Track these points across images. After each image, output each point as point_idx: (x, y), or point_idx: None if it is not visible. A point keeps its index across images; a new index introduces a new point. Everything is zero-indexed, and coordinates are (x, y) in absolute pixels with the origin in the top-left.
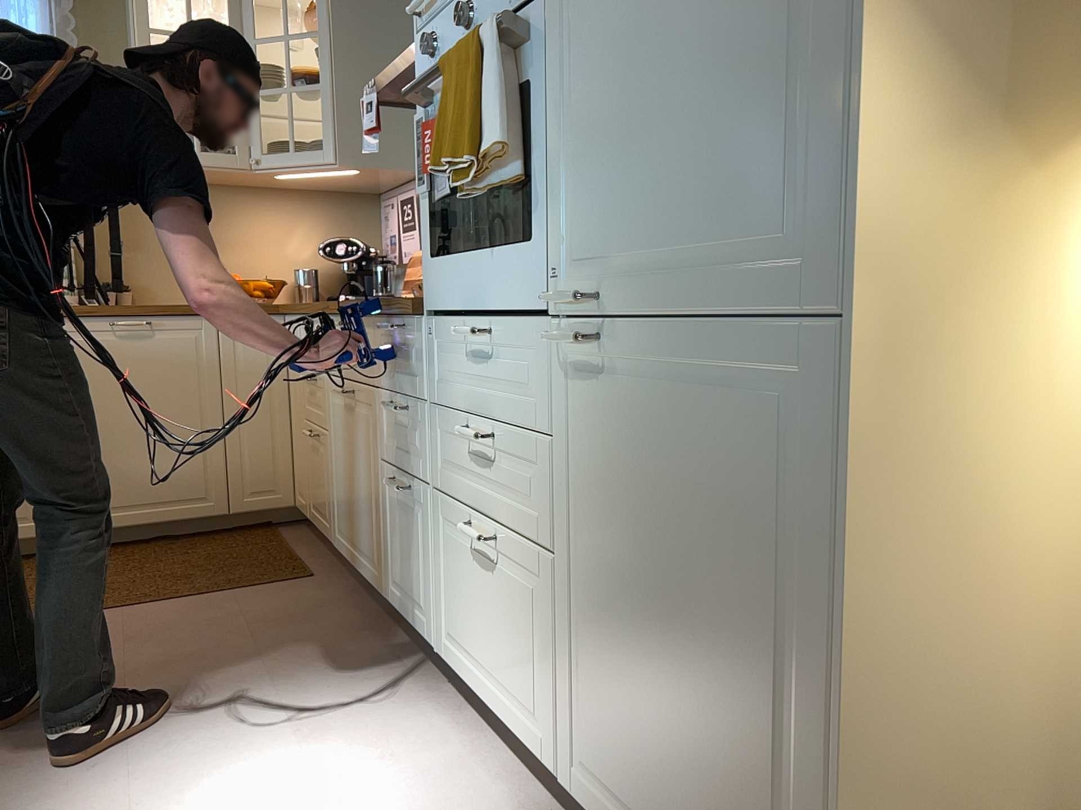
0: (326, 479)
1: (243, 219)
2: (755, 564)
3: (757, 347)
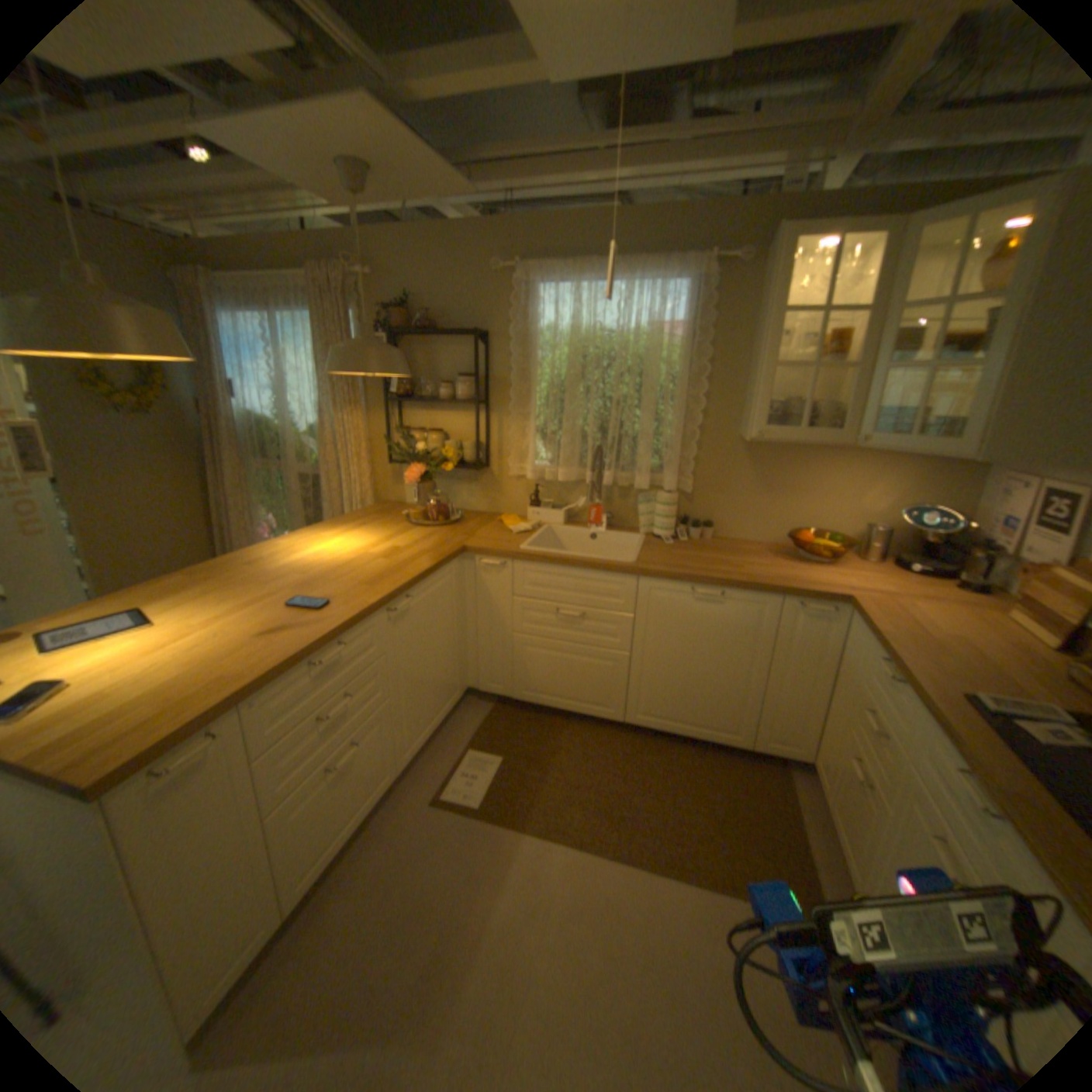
0: (873, 843)
1: (826, 472)
2: None
3: None
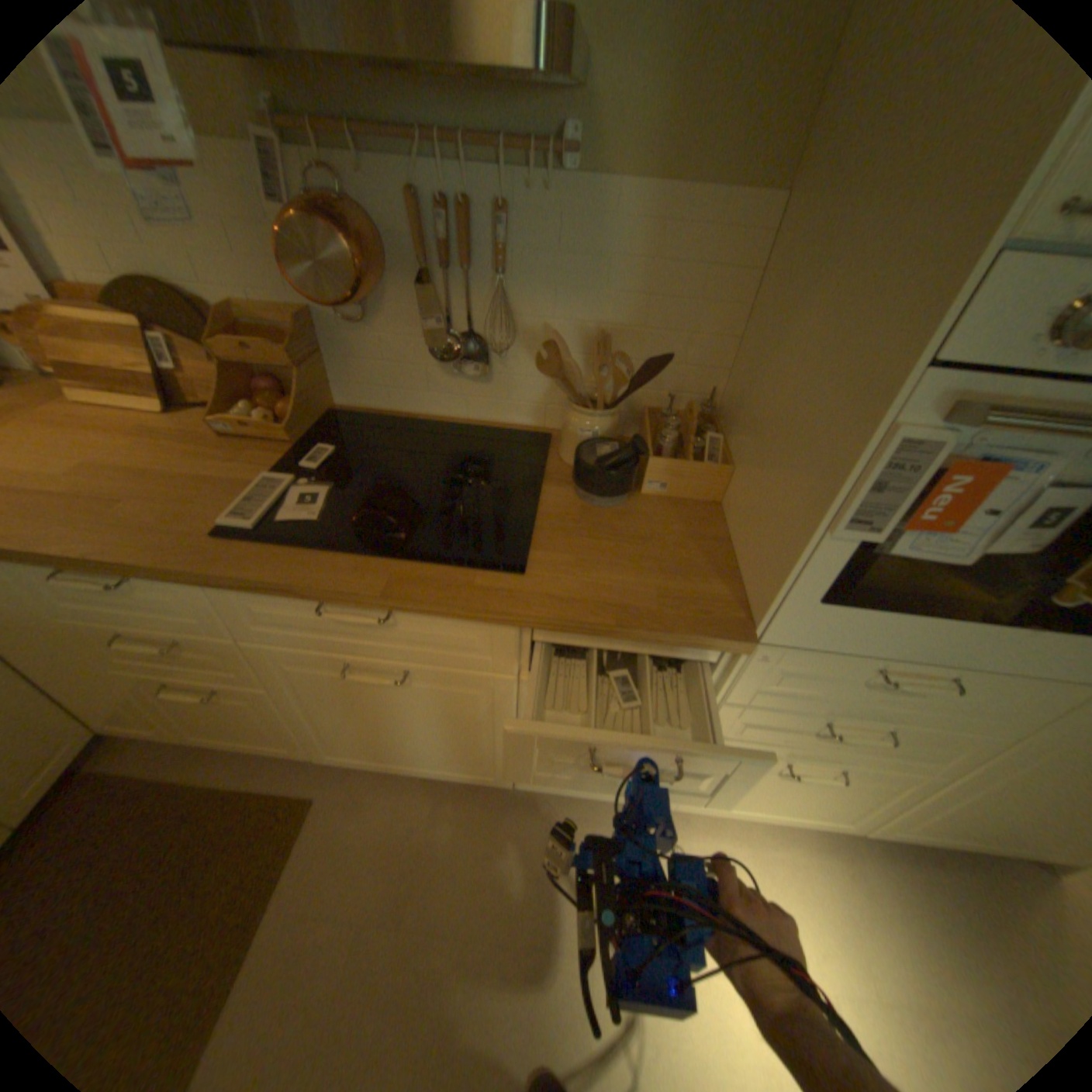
0: (265, 722)
1: None
2: None
3: None
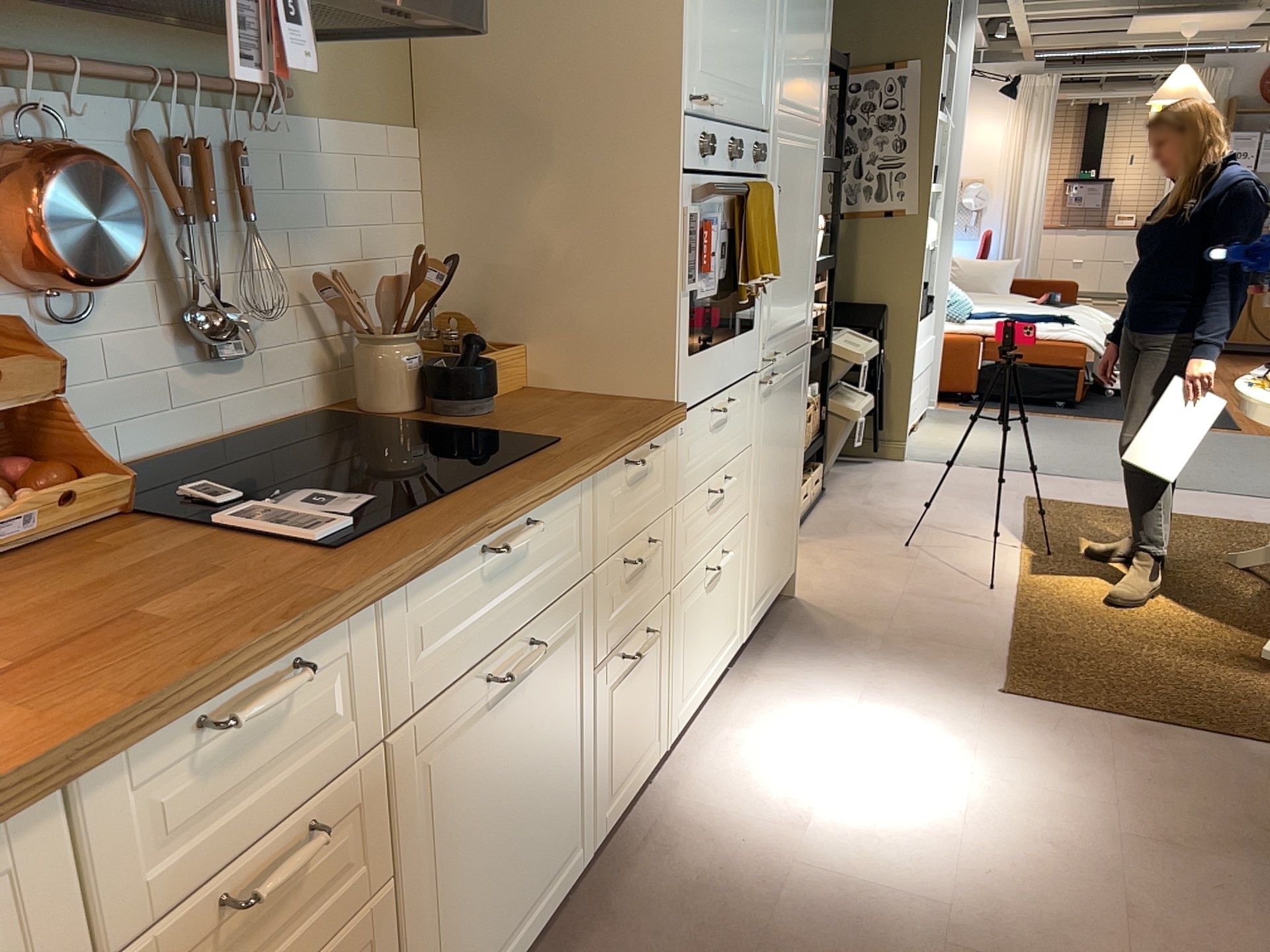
0: None
1: None
2: (793, 433)
3: (798, 358)
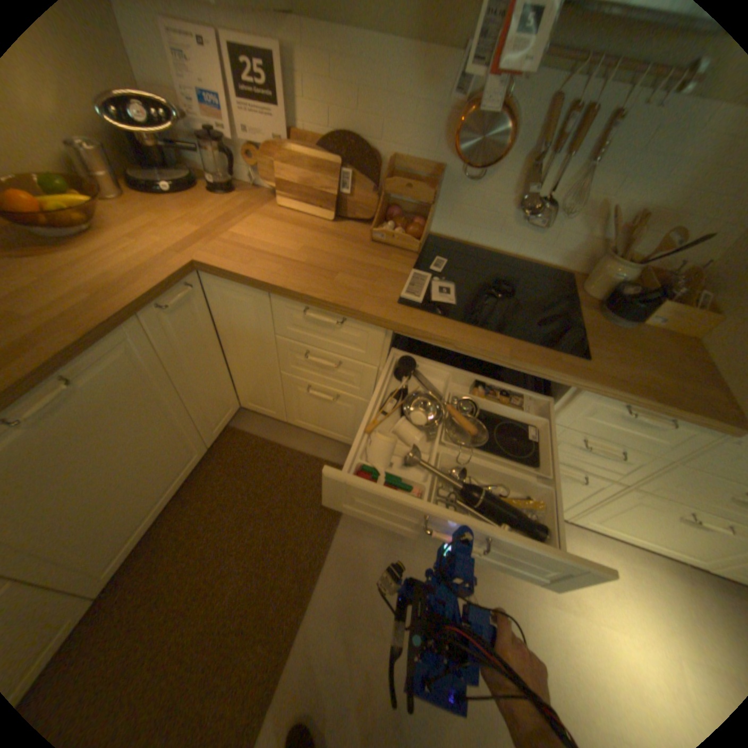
0: (353, 419)
1: None
2: None
3: None
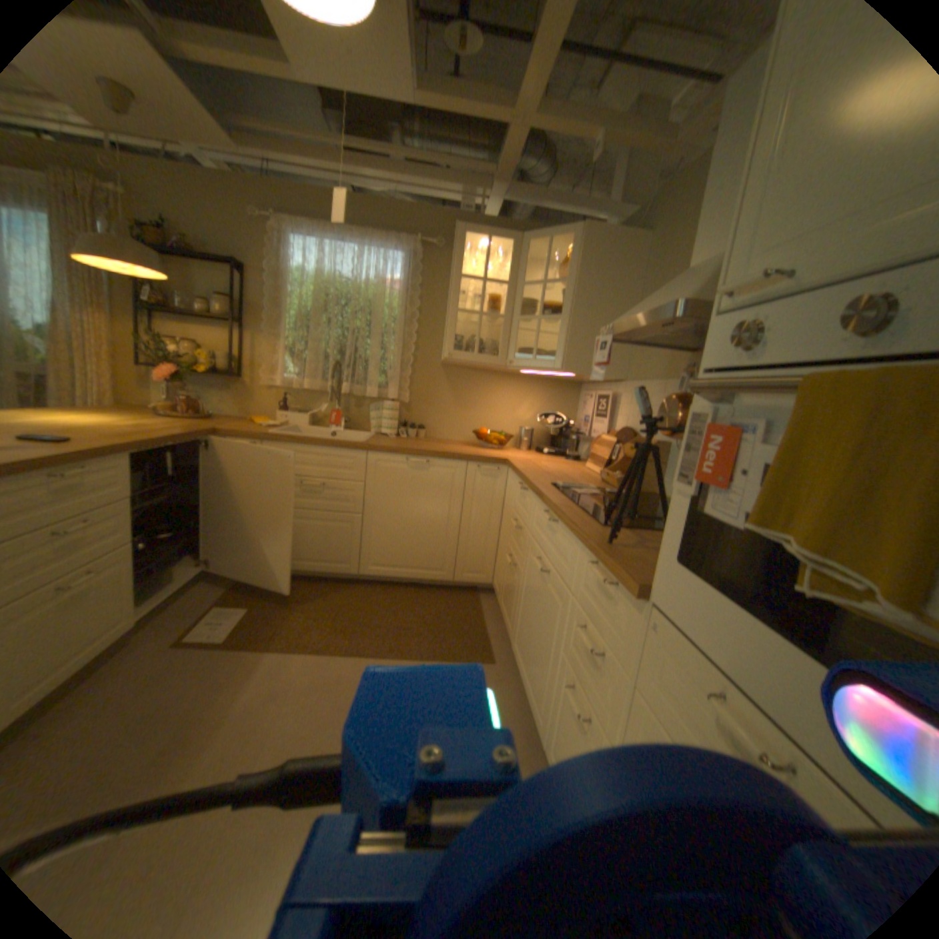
0: (515, 598)
1: (494, 393)
2: None
3: None
